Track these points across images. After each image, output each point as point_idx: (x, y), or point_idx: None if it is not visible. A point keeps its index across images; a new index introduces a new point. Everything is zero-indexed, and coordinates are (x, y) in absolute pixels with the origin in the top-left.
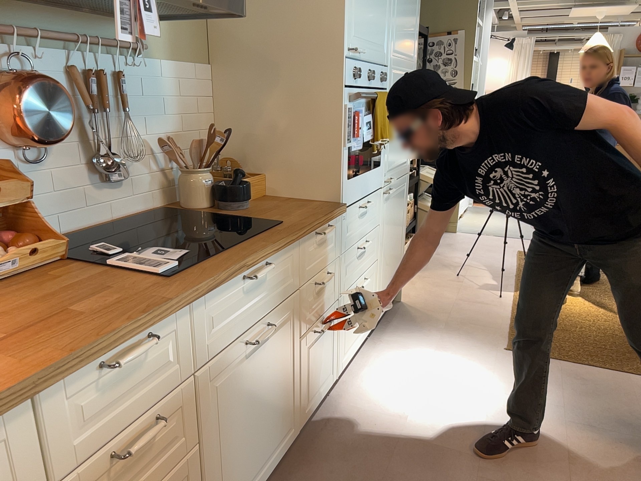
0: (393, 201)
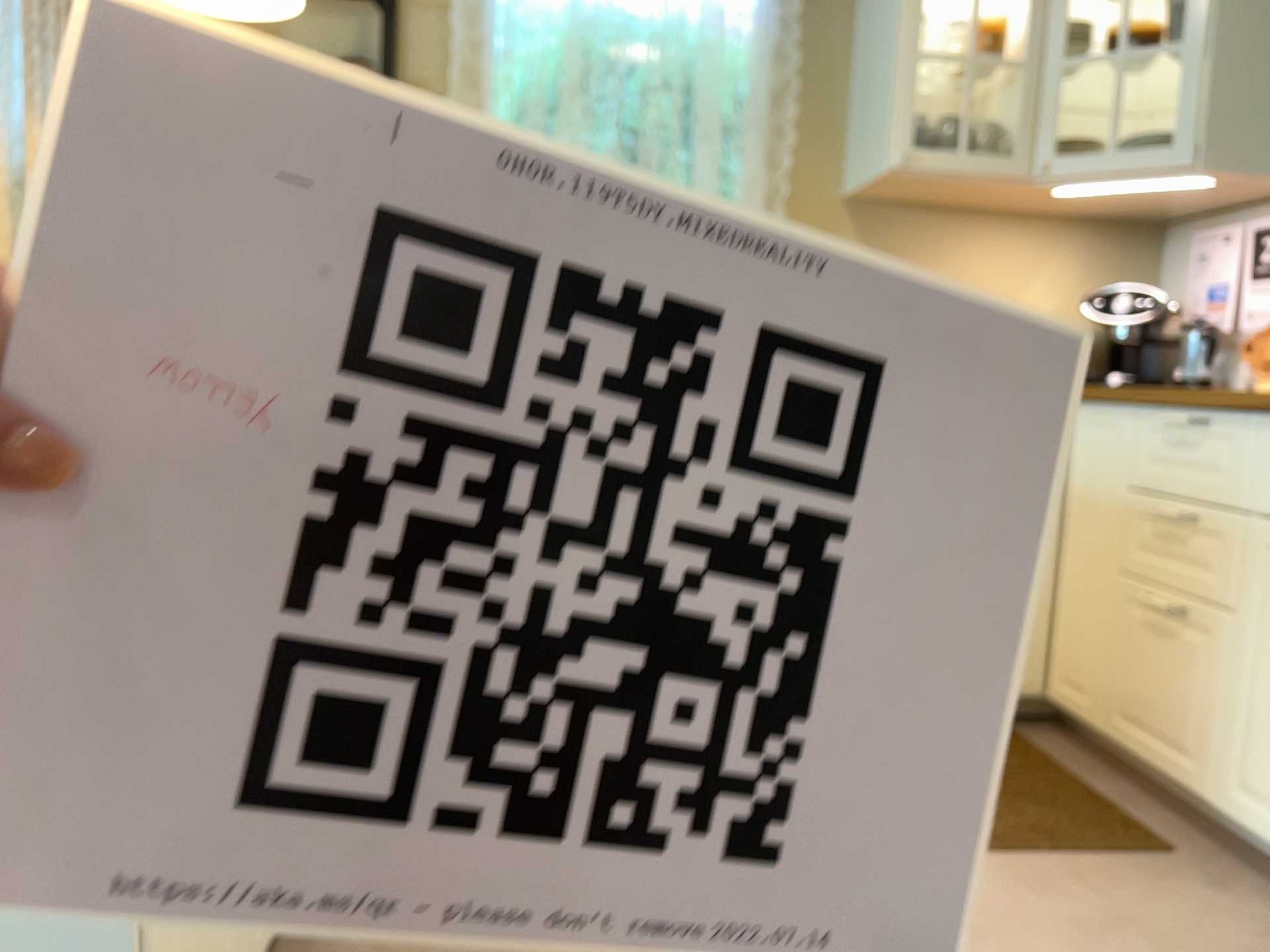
0: None
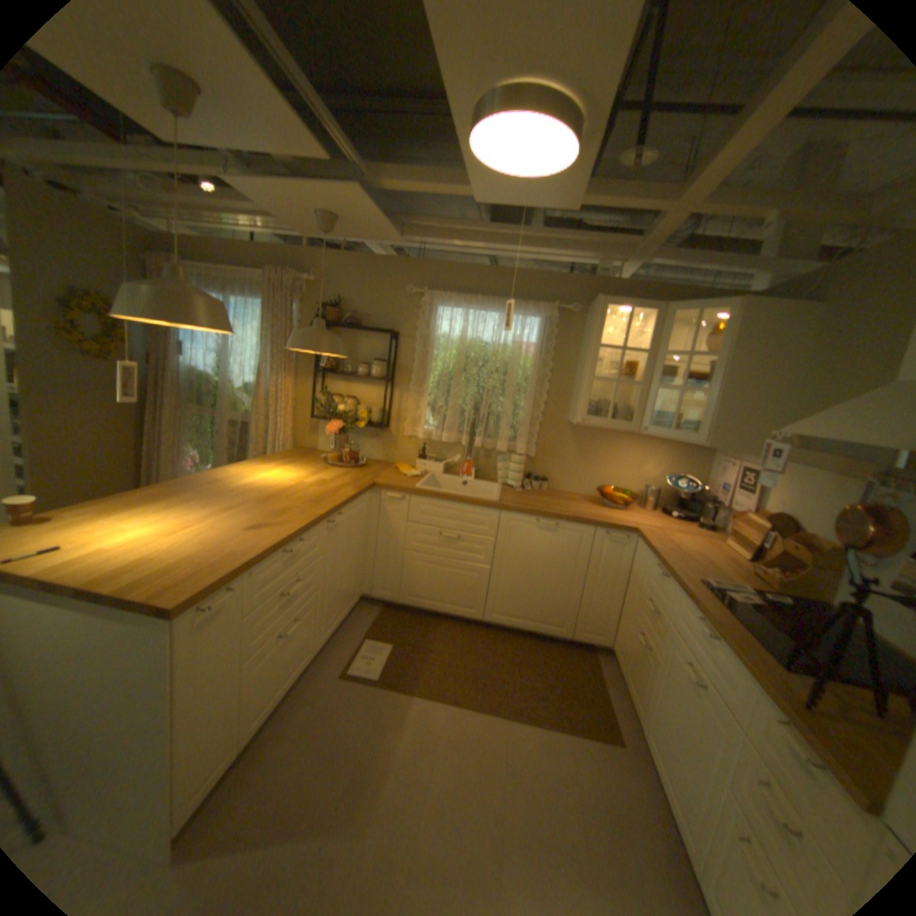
0: None
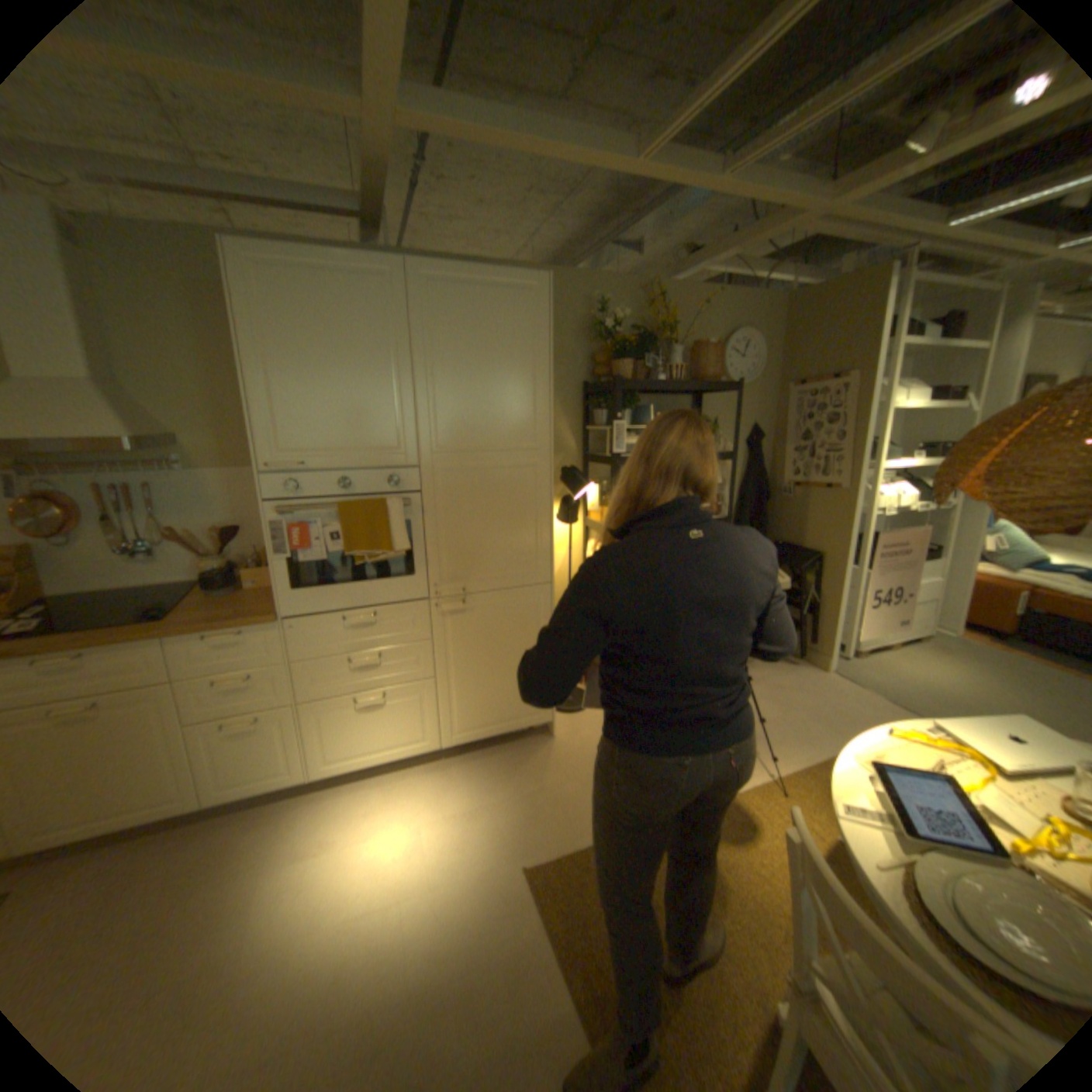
0: (482, 616)
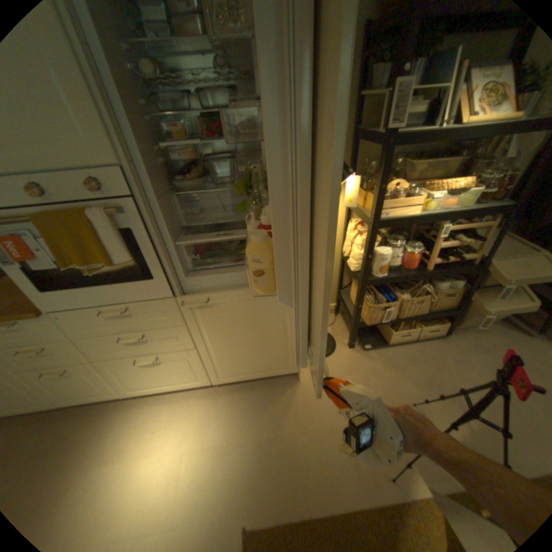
0: (229, 309)
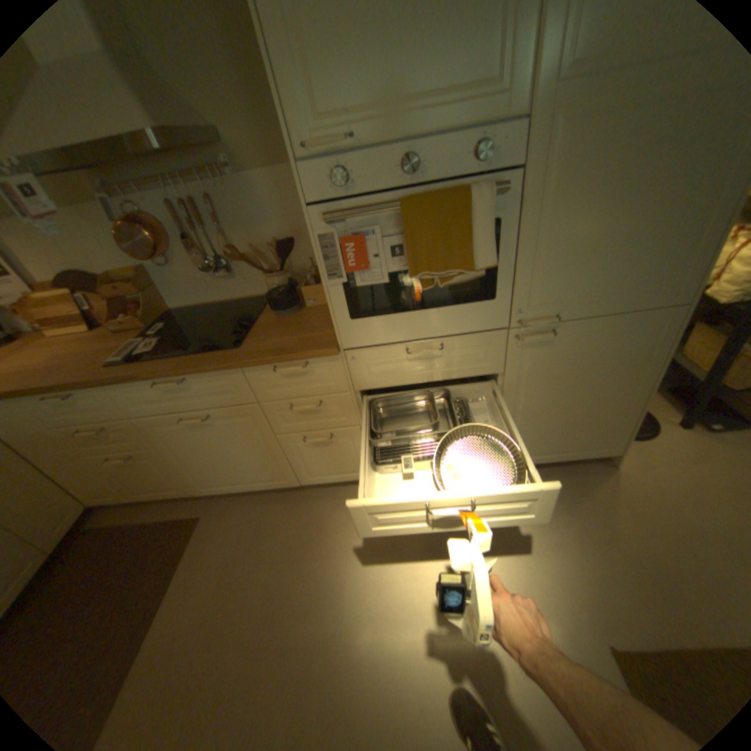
0: (574, 348)
